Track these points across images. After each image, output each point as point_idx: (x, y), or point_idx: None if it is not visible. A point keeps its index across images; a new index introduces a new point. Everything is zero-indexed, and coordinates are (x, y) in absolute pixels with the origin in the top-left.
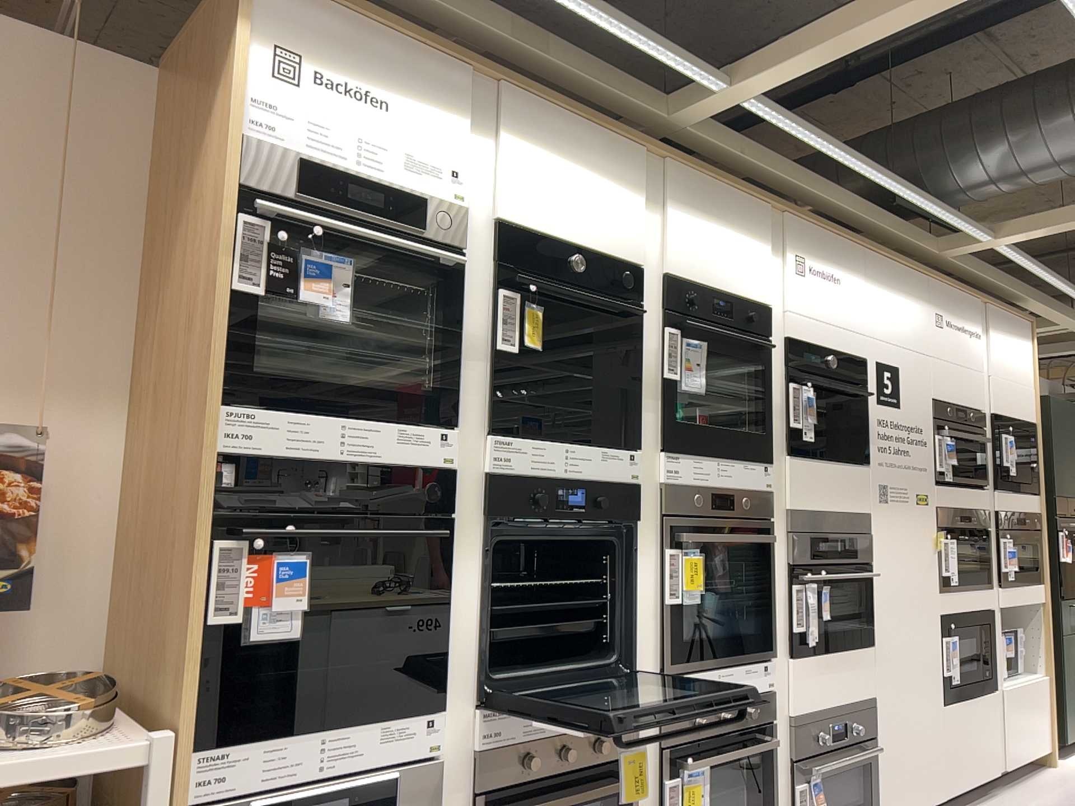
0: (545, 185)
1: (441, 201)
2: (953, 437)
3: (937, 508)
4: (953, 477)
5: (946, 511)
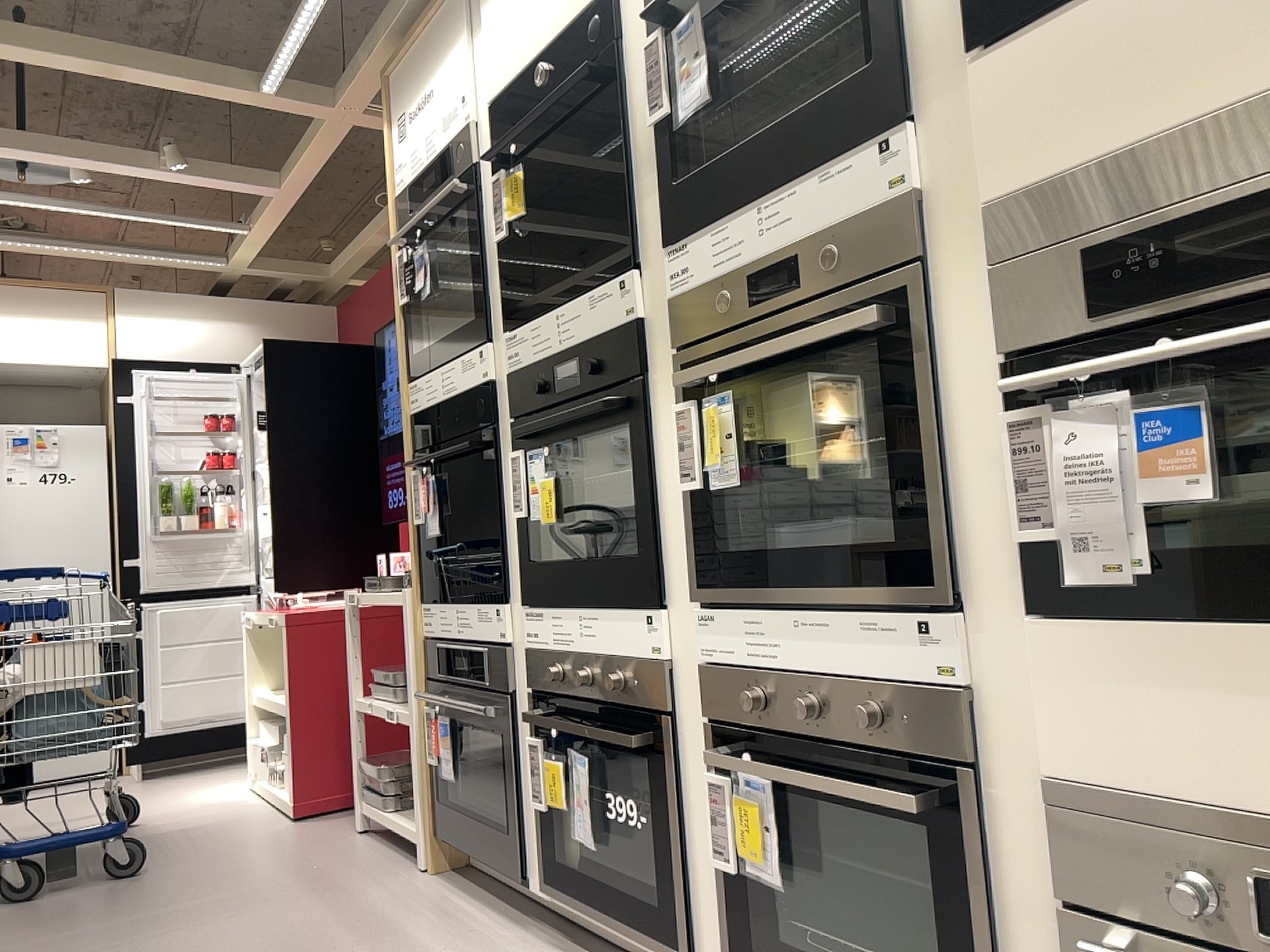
0: (509, 15)
1: (455, 133)
2: None
3: None
4: None
5: None
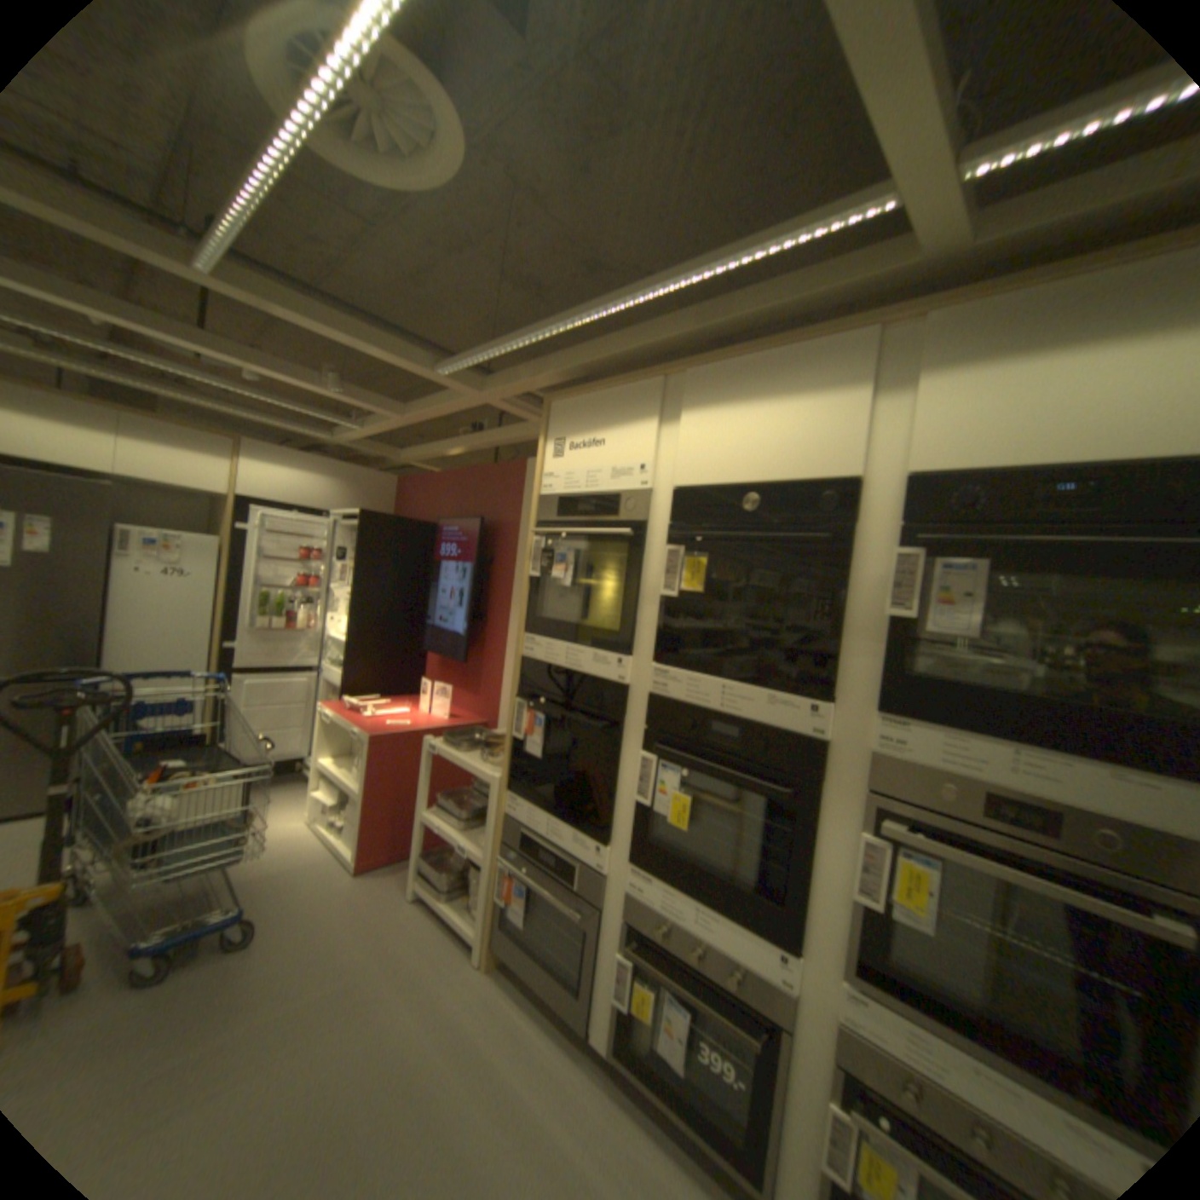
0: (720, 435)
1: (627, 488)
2: None
3: None
4: None
5: None
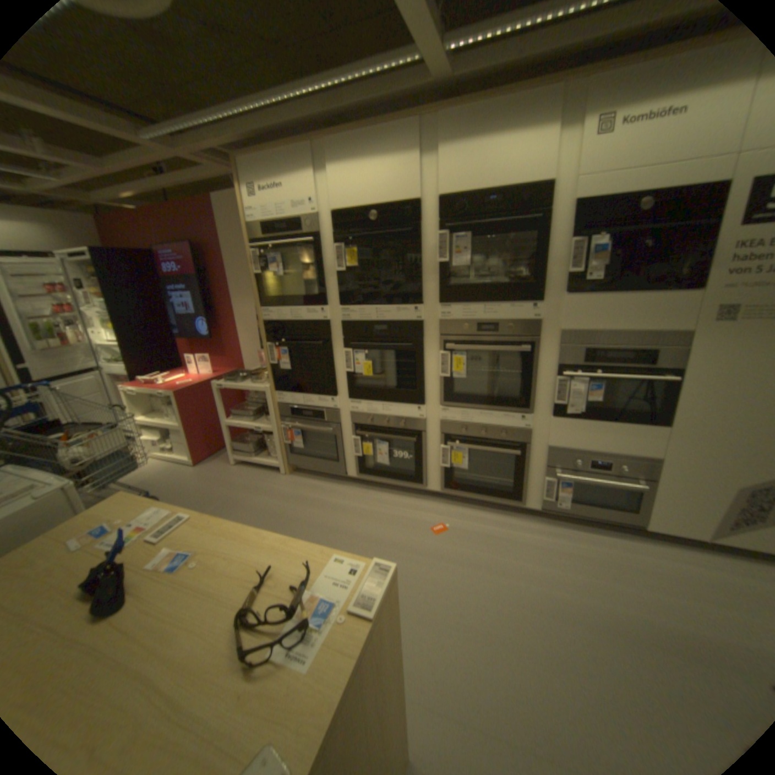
0: (350, 179)
1: (303, 214)
2: None
3: None
4: None
5: None
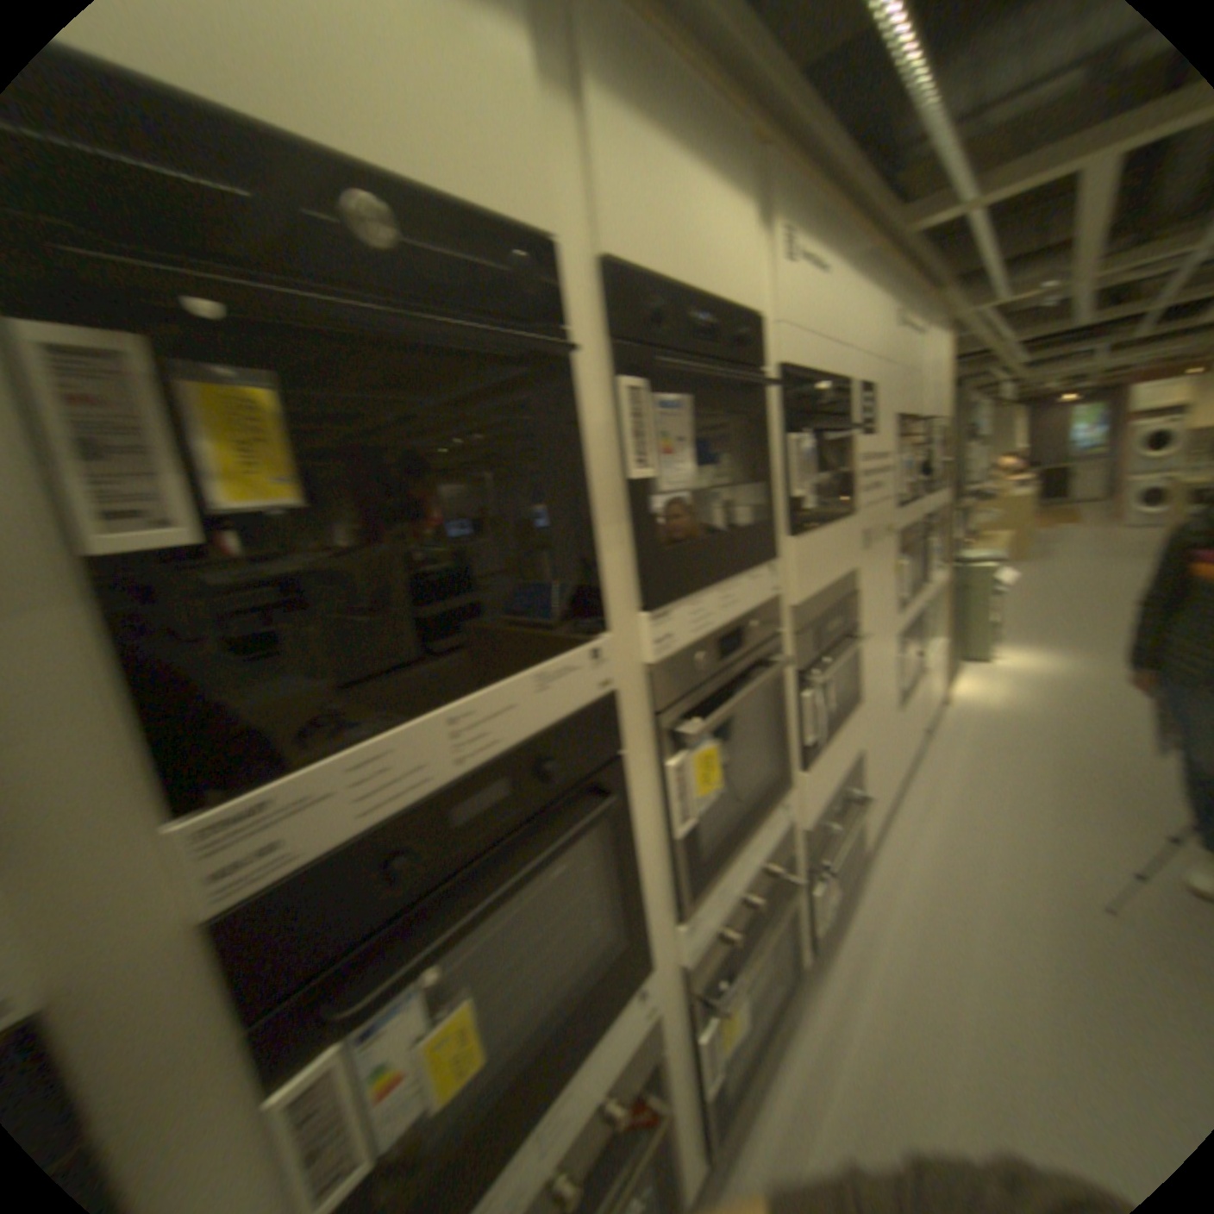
0: None
1: None
2: (918, 456)
3: (908, 536)
4: (916, 498)
5: (913, 537)
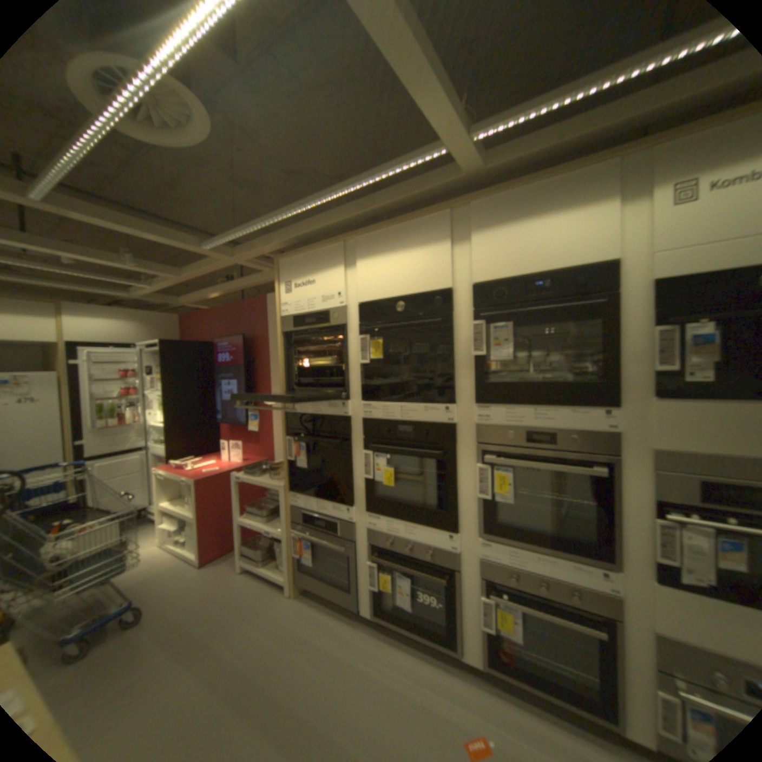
0: (378, 272)
1: (331, 307)
2: None
3: None
4: None
5: None
